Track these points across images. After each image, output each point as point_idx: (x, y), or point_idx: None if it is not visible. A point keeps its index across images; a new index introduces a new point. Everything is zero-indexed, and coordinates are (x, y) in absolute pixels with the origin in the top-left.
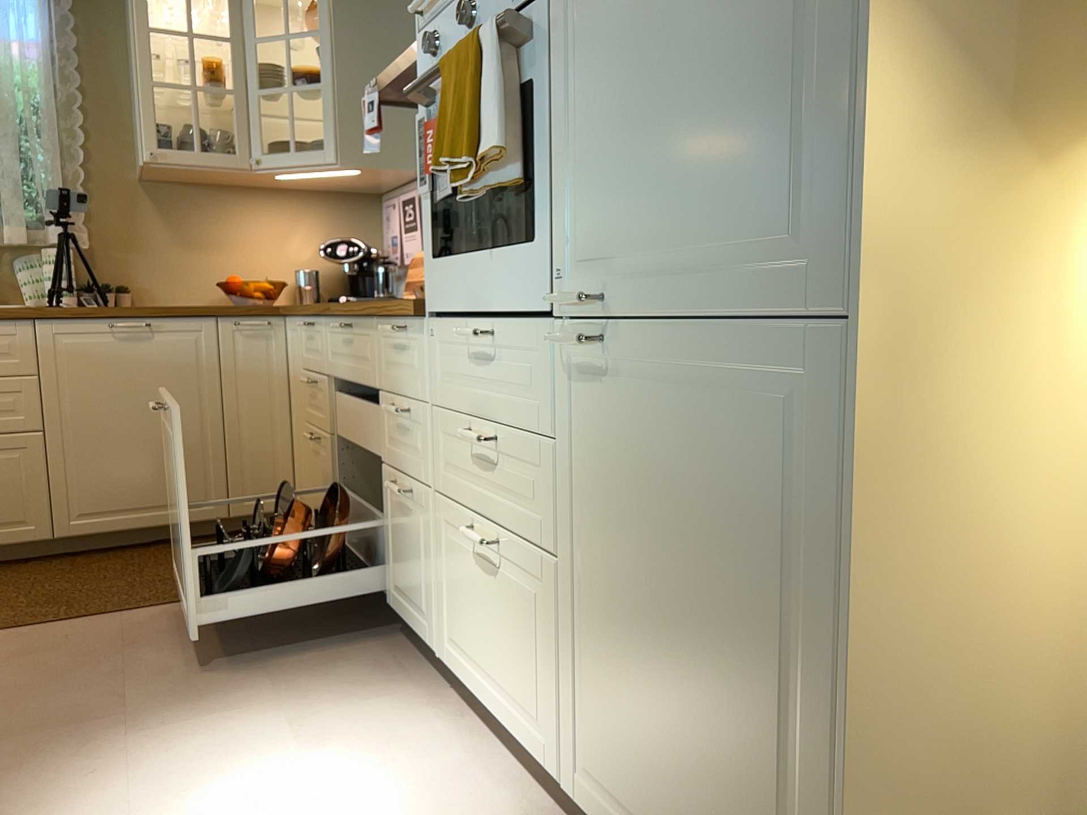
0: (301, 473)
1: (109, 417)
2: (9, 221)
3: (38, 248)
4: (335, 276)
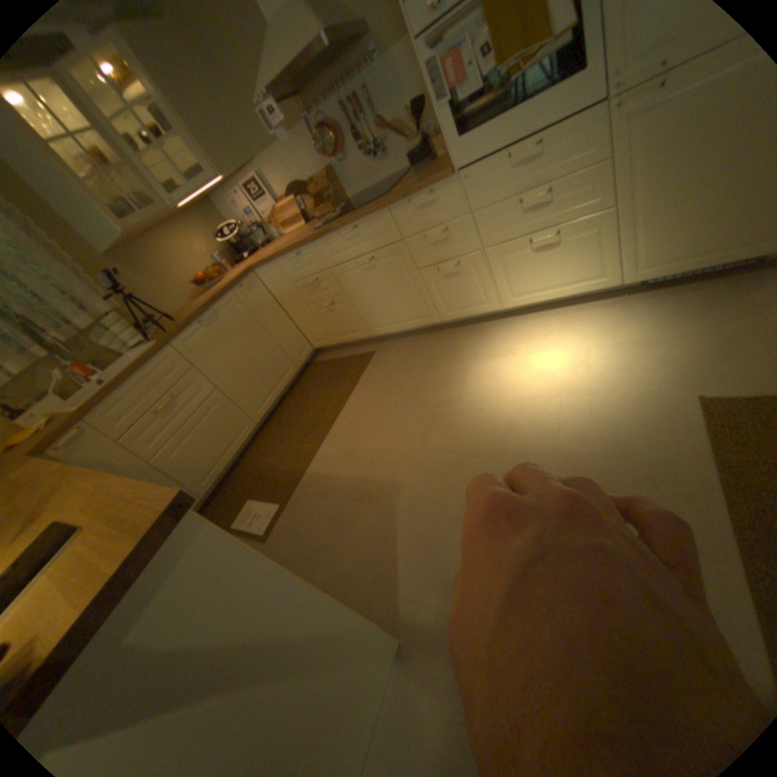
0: (314, 329)
1: (233, 361)
2: (70, 314)
3: (93, 323)
4: (223, 249)
